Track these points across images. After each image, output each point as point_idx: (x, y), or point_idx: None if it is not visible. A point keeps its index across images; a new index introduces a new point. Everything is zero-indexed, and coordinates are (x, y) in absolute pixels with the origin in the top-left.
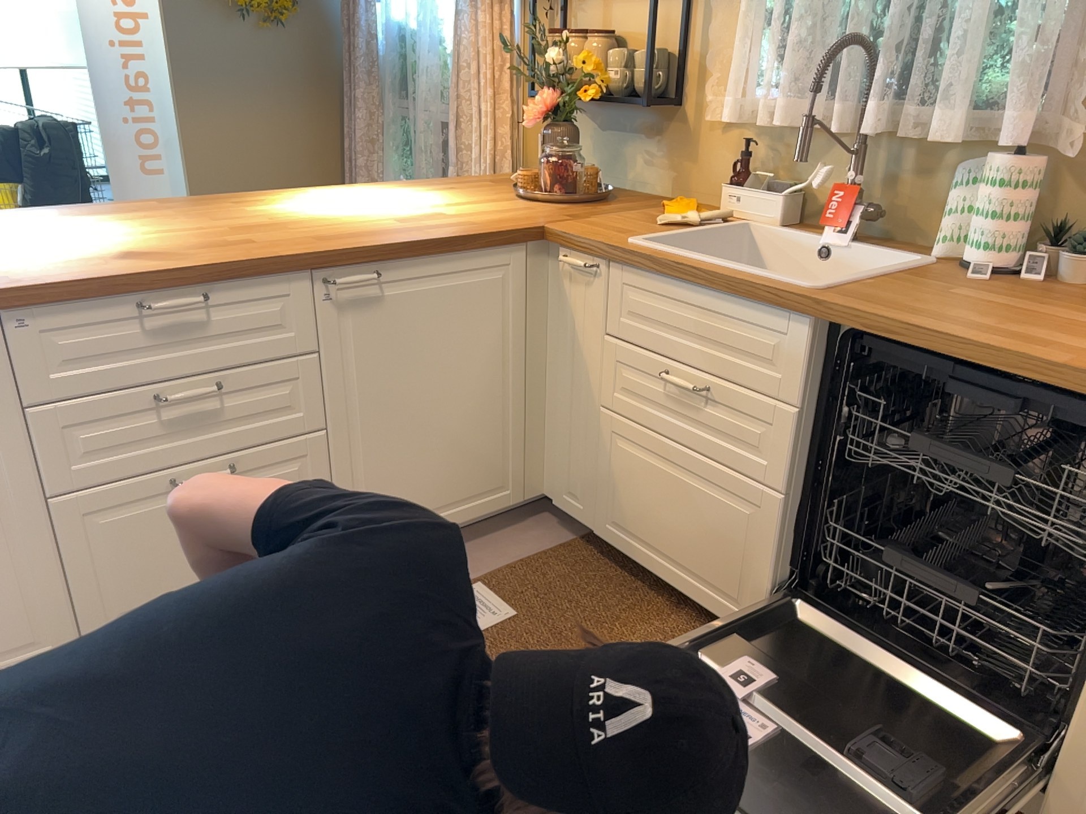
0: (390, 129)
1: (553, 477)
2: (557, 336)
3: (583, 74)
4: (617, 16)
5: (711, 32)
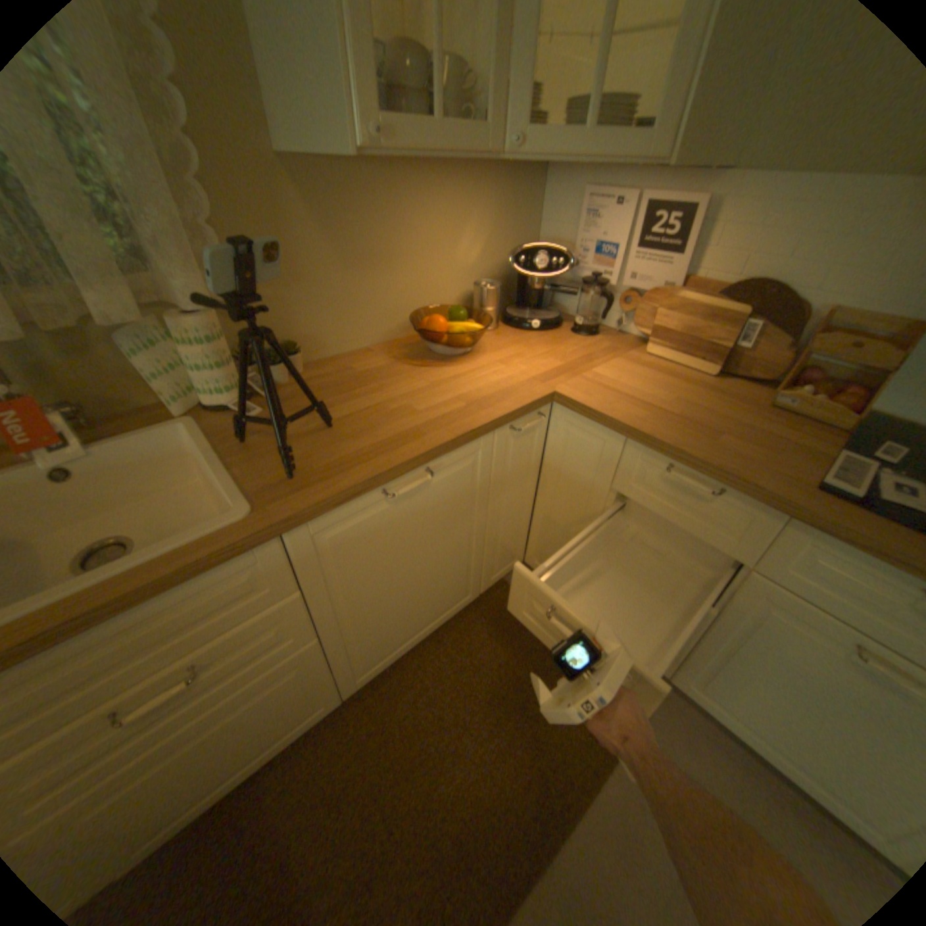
0: None
1: None
2: None
3: None
4: None
5: None
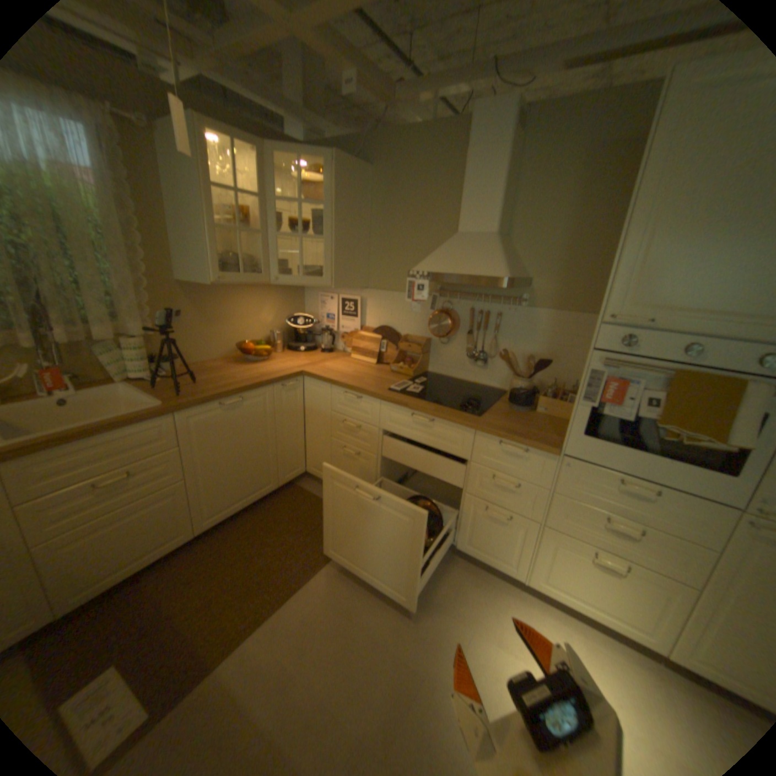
0: None
1: None
2: None
3: None
4: None
5: None
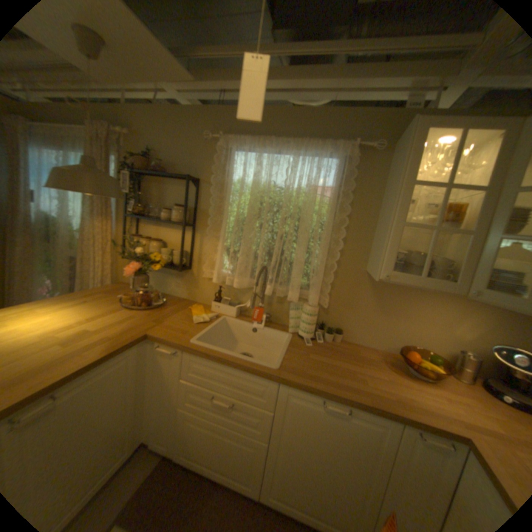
0: (36, 256)
1: (147, 436)
2: (151, 377)
3: (153, 258)
4: (163, 233)
5: (203, 246)
